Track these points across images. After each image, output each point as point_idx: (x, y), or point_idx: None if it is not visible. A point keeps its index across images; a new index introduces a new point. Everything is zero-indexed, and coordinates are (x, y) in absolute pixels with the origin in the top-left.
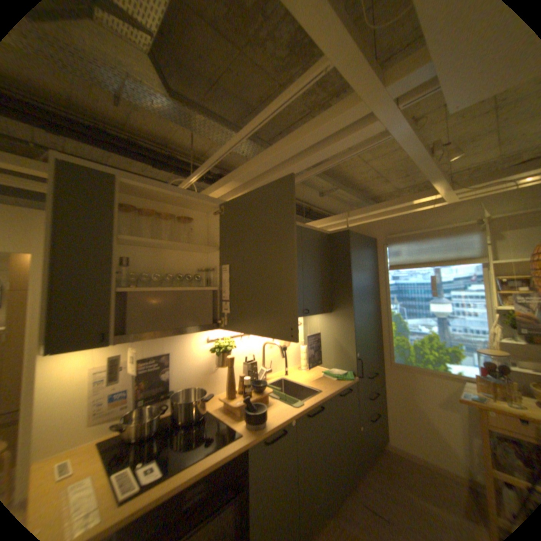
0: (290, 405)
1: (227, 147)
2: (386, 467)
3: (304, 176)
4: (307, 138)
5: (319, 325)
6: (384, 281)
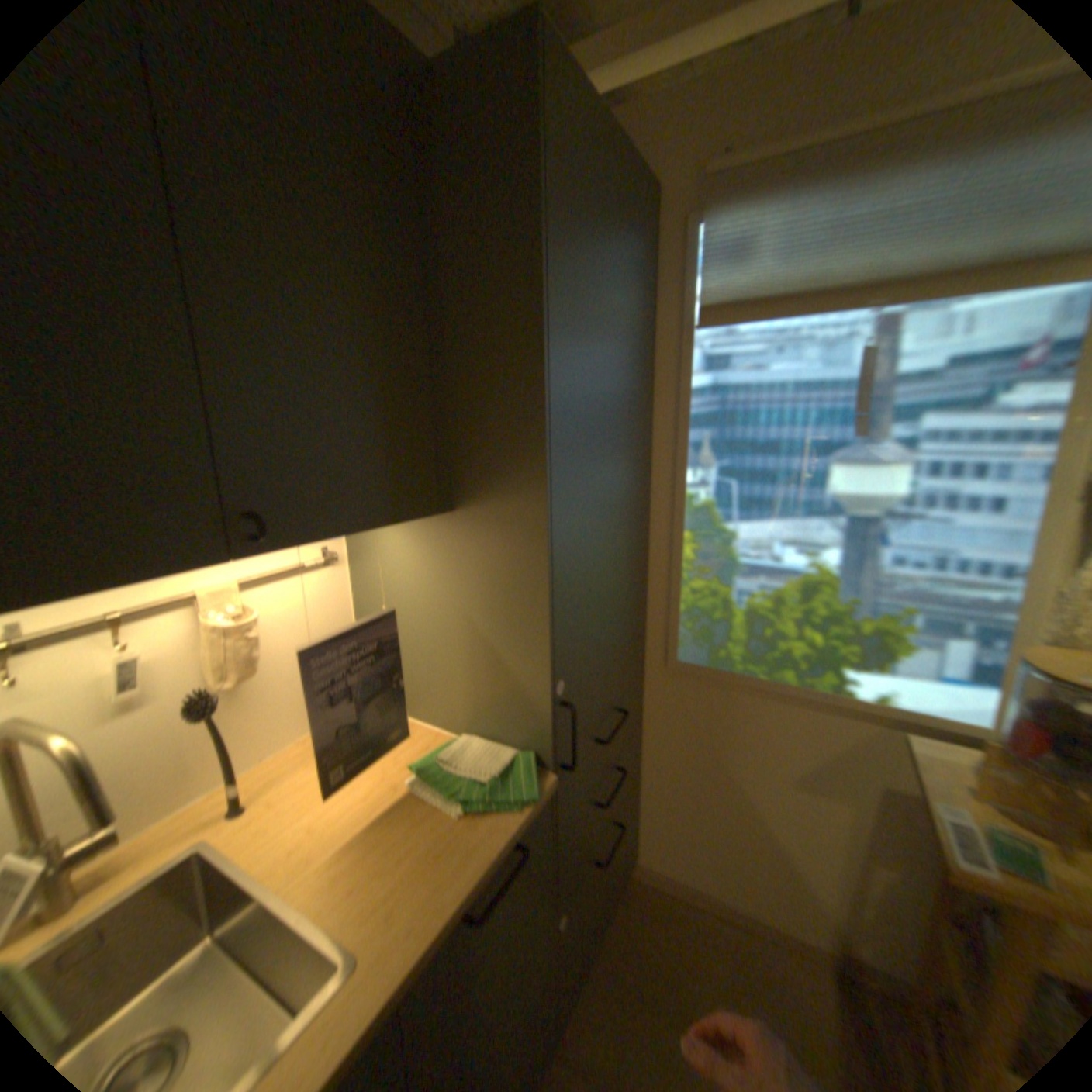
0: None
1: None
2: (627, 948)
3: None
4: None
5: (409, 562)
6: (673, 375)
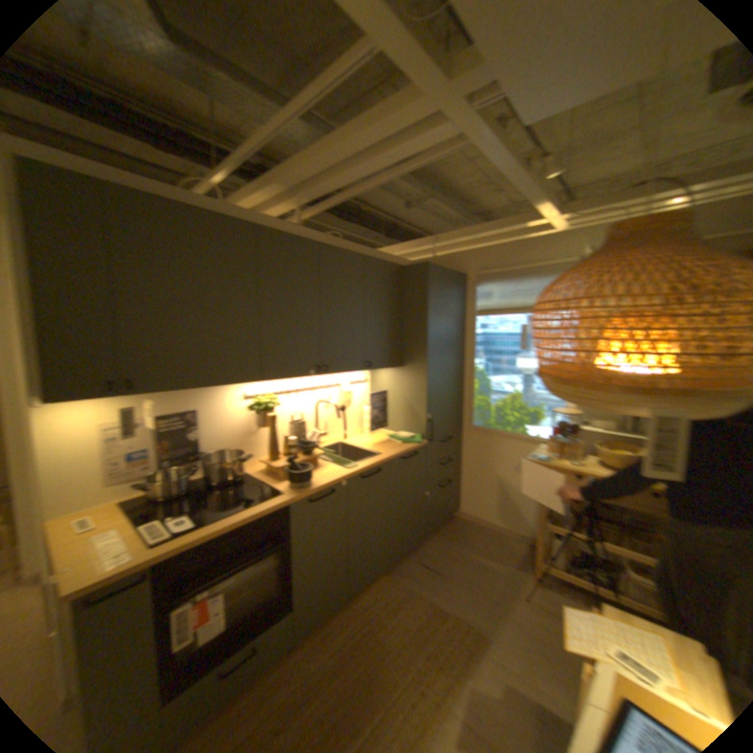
0: (340, 466)
1: (254, 140)
2: (451, 531)
3: (367, 185)
4: (361, 137)
5: (387, 382)
6: (470, 329)
